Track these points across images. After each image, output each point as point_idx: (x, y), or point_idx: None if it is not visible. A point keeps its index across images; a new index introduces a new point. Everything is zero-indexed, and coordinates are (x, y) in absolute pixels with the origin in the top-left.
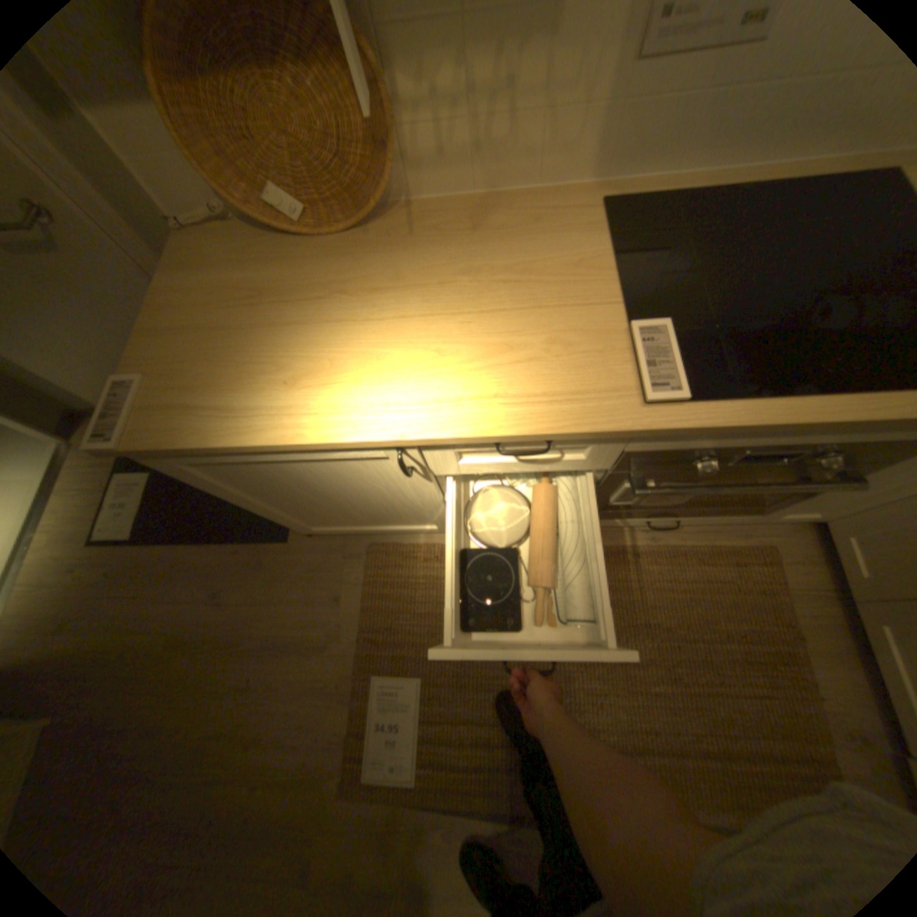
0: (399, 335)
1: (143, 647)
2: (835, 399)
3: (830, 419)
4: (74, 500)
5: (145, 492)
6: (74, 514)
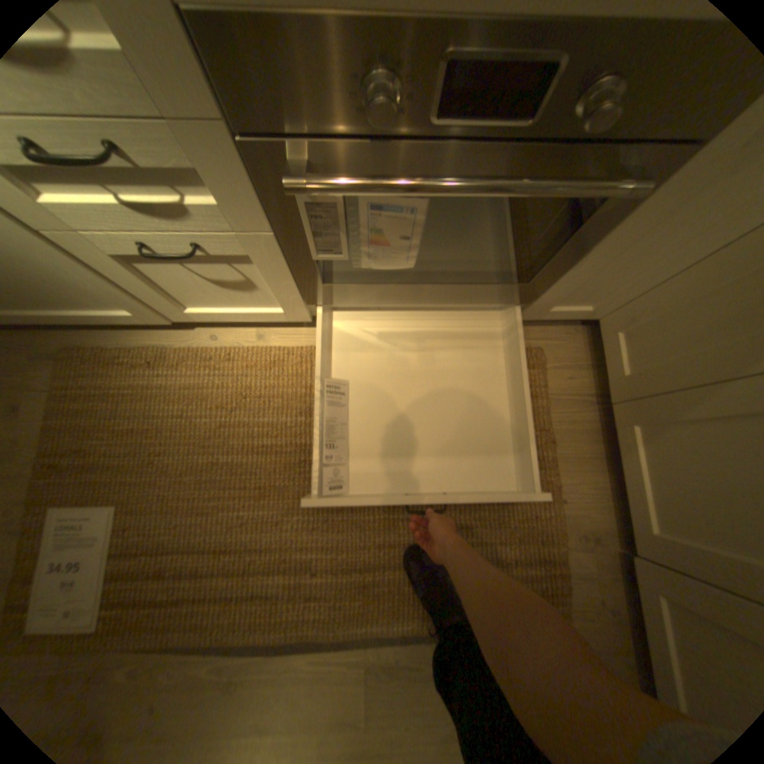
0: None
1: None
2: None
3: None
4: None
5: None
6: None
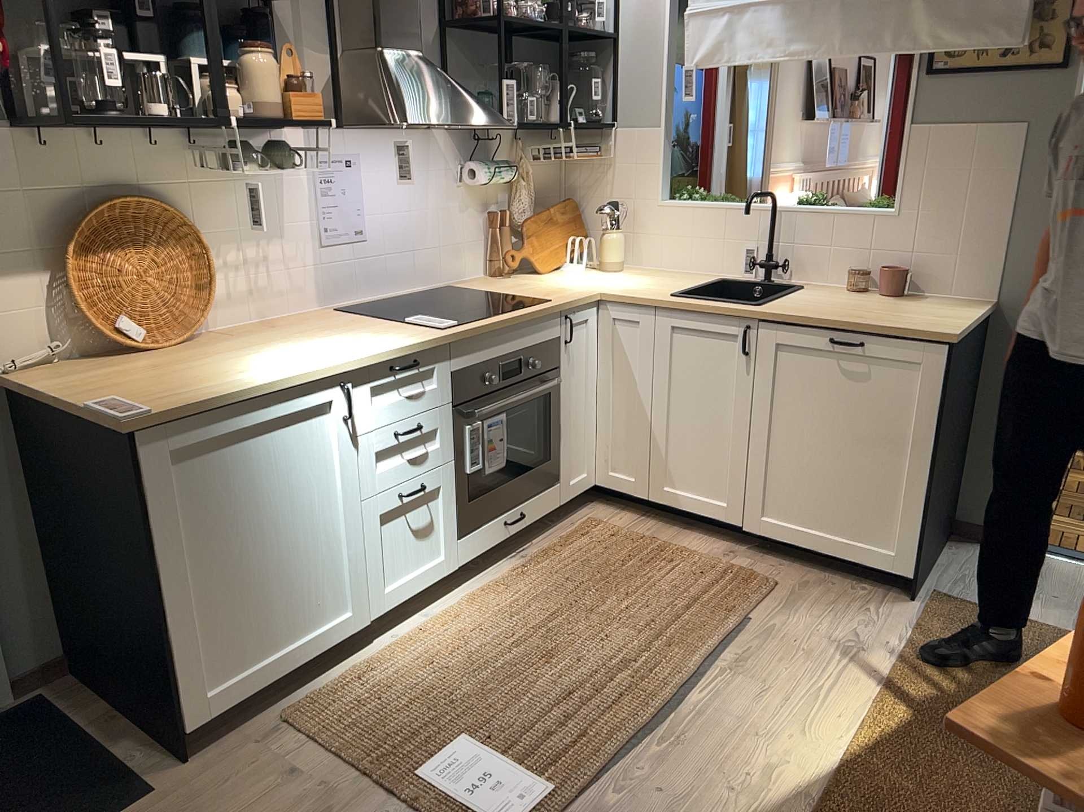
0: (290, 350)
1: None
2: (505, 314)
3: (510, 317)
4: None
5: None
6: None
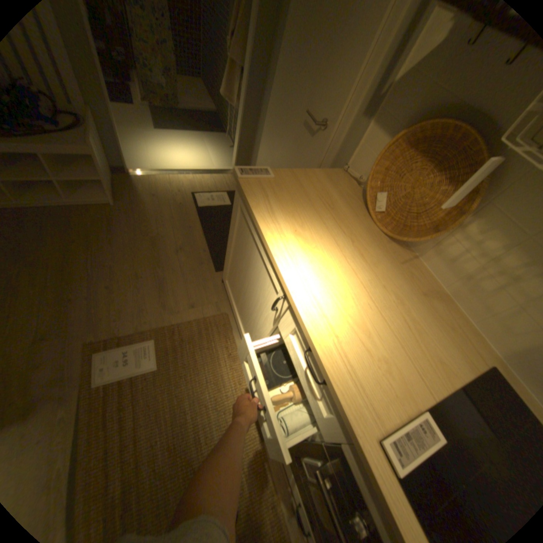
0: (345, 275)
1: (151, 229)
2: None
3: None
4: (210, 183)
5: (222, 207)
6: (204, 185)
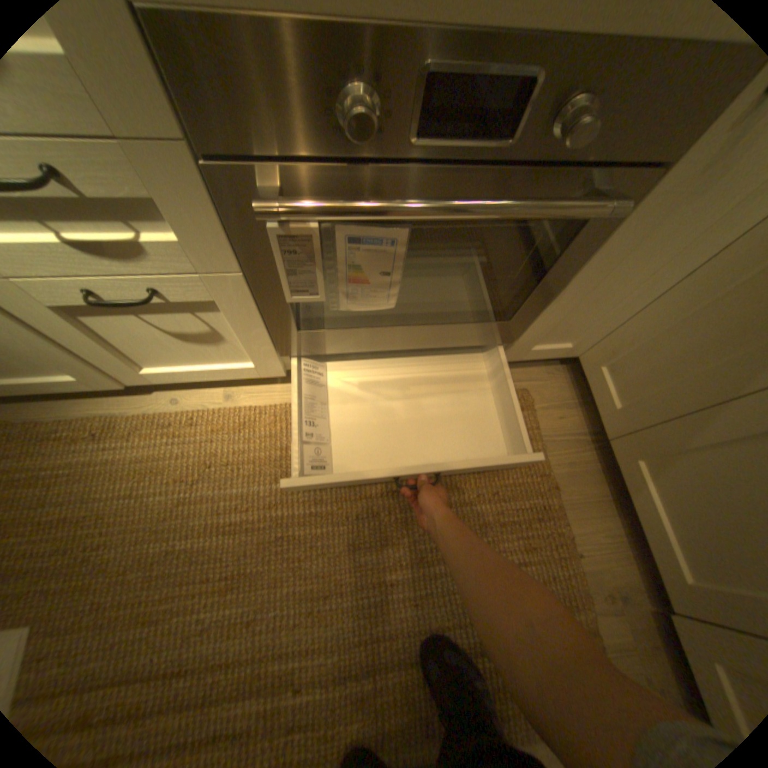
0: None
1: None
2: None
3: None
4: None
5: None
6: None
